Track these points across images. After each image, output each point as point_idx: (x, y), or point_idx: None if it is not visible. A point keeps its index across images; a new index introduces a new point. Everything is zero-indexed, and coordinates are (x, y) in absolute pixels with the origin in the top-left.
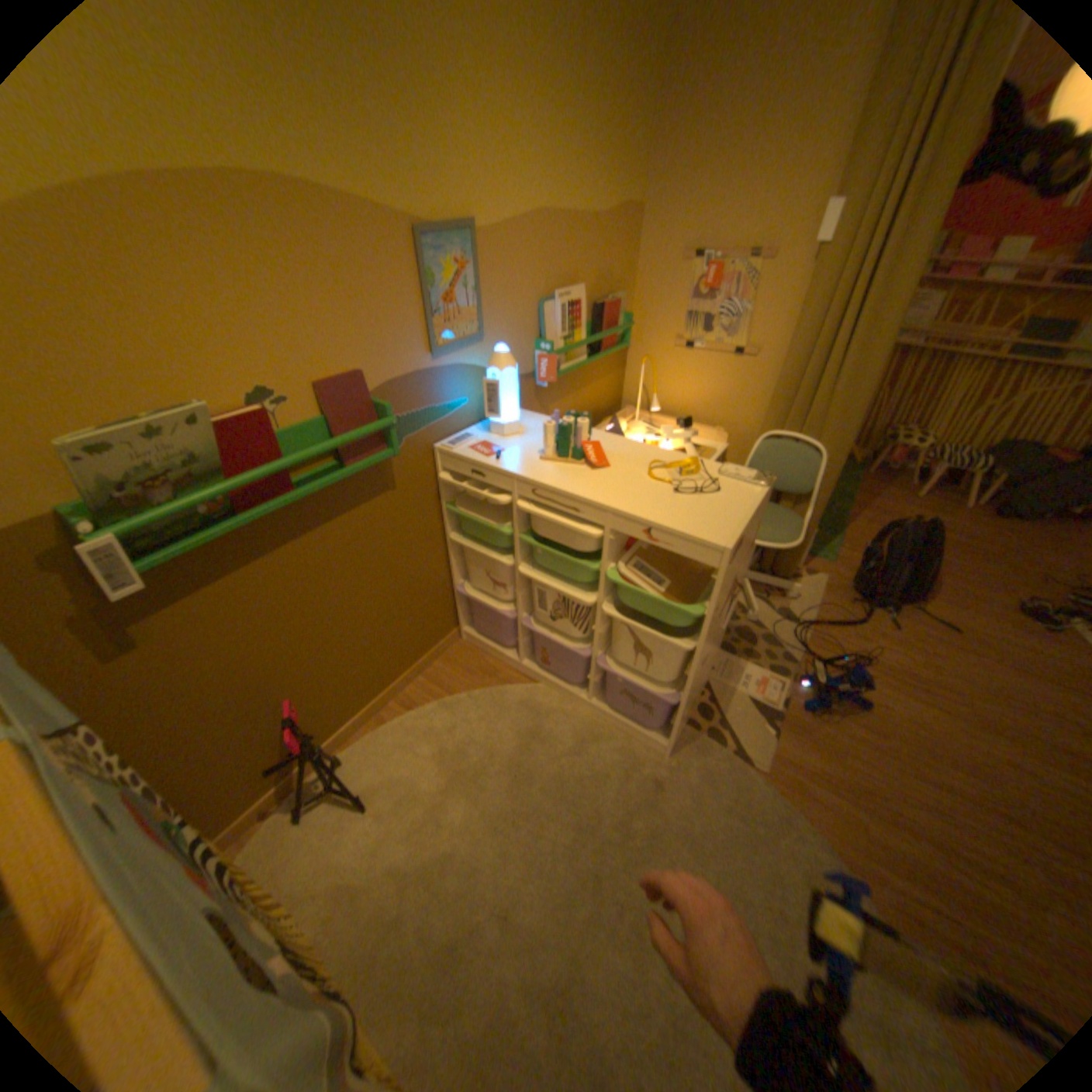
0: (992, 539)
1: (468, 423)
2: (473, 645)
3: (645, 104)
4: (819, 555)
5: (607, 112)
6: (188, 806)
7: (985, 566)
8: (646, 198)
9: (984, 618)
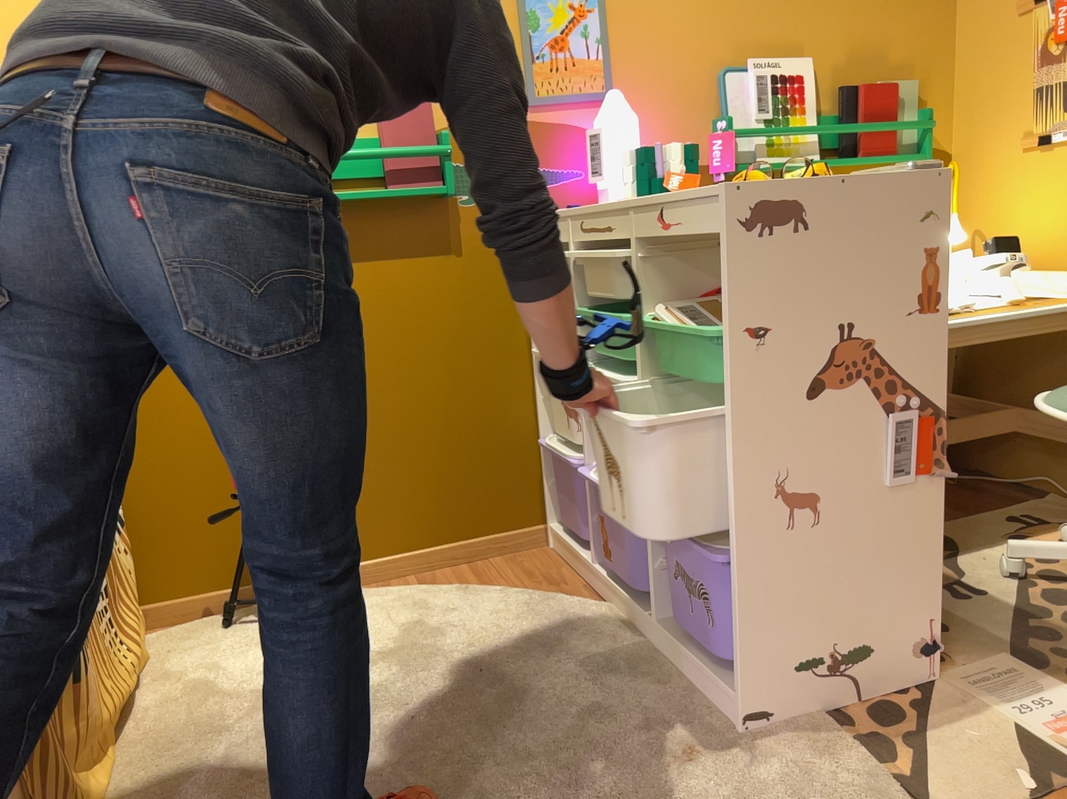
0: None
1: (582, 203)
2: (556, 553)
3: None
4: None
5: None
6: (143, 526)
7: None
8: None
9: None
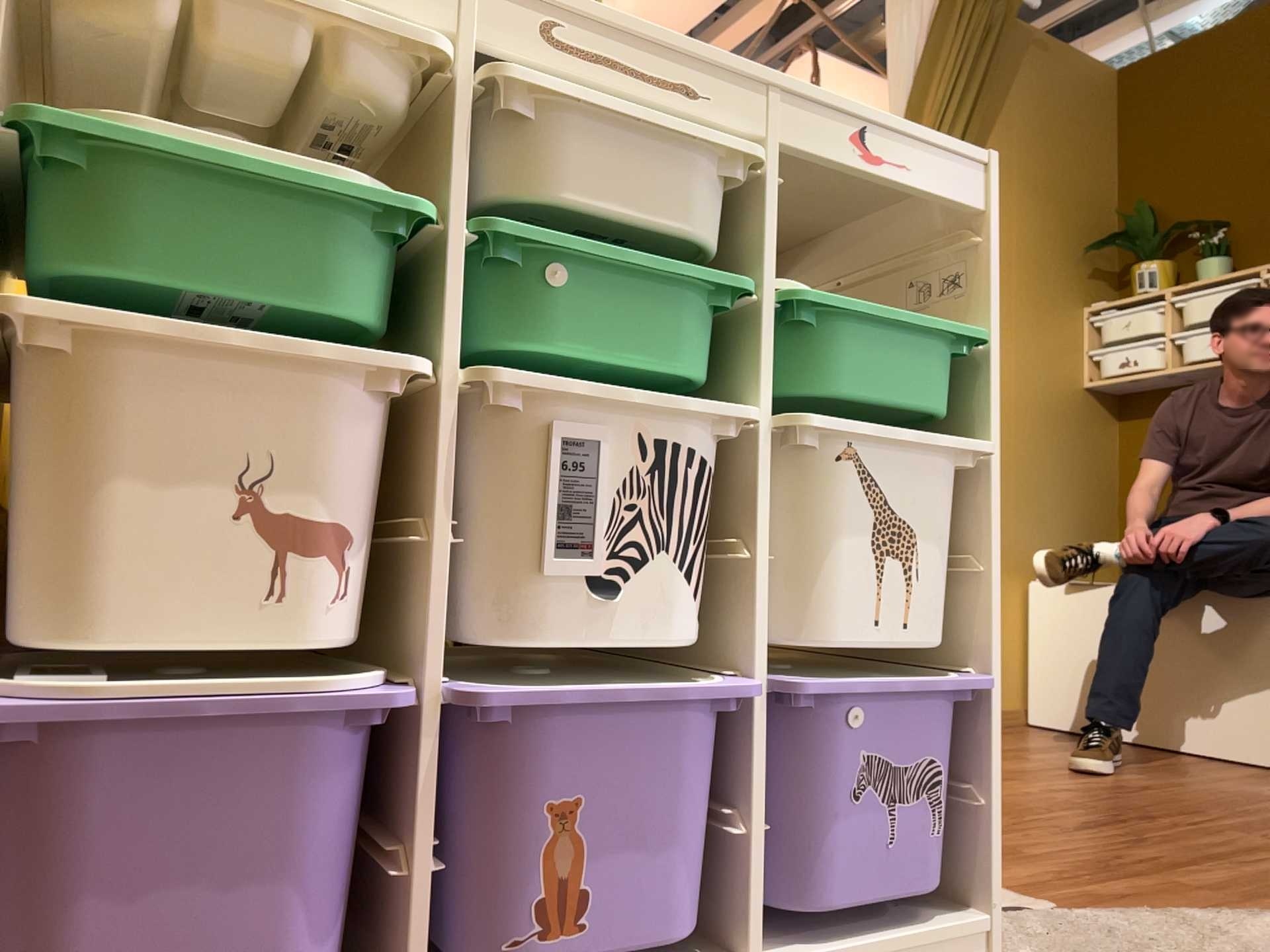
0: None
1: None
2: None
3: None
4: None
5: None
6: None
7: None
8: None
9: None
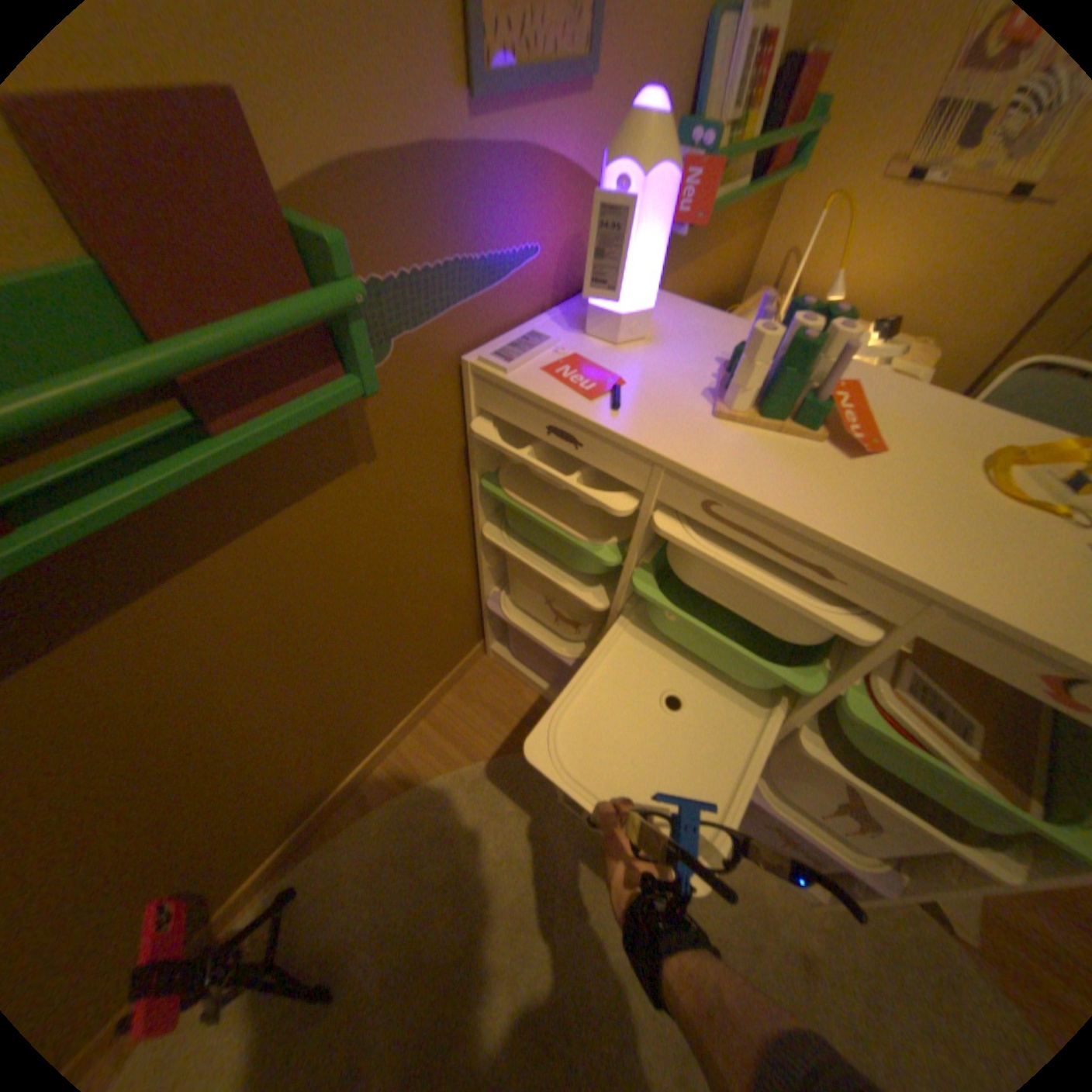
0: None
1: (536, 305)
2: (505, 668)
3: None
4: None
5: None
6: None
7: None
8: None
9: None
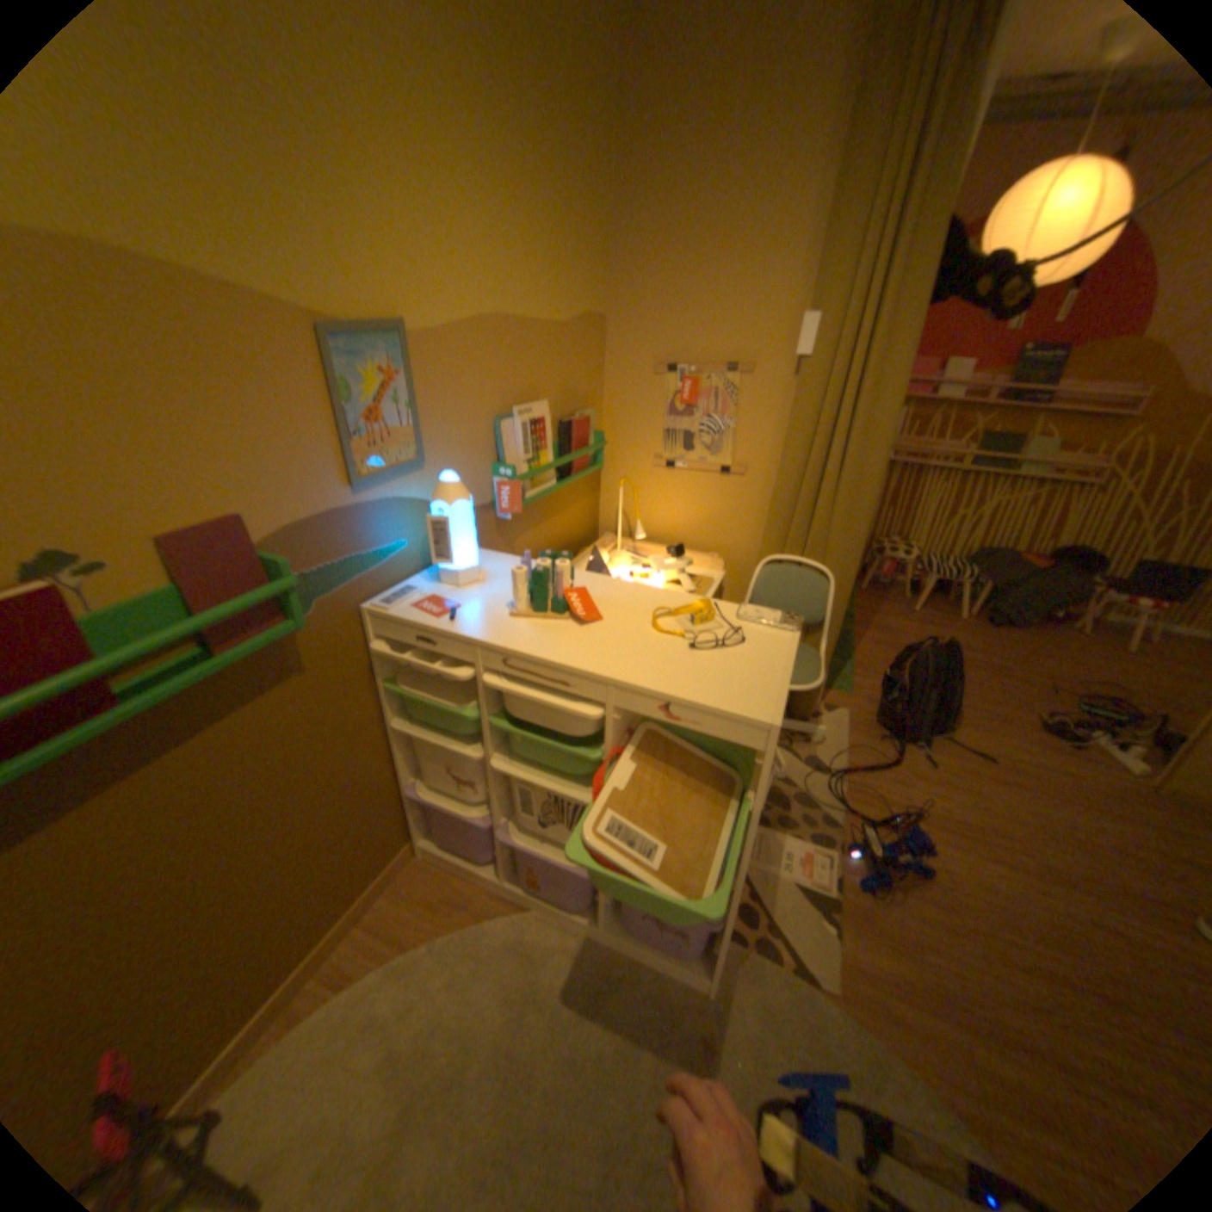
0: (994, 651)
1: (409, 571)
2: (432, 865)
3: (600, 212)
4: (834, 686)
5: (560, 214)
6: None
7: (996, 682)
8: (609, 309)
9: (1013, 743)
